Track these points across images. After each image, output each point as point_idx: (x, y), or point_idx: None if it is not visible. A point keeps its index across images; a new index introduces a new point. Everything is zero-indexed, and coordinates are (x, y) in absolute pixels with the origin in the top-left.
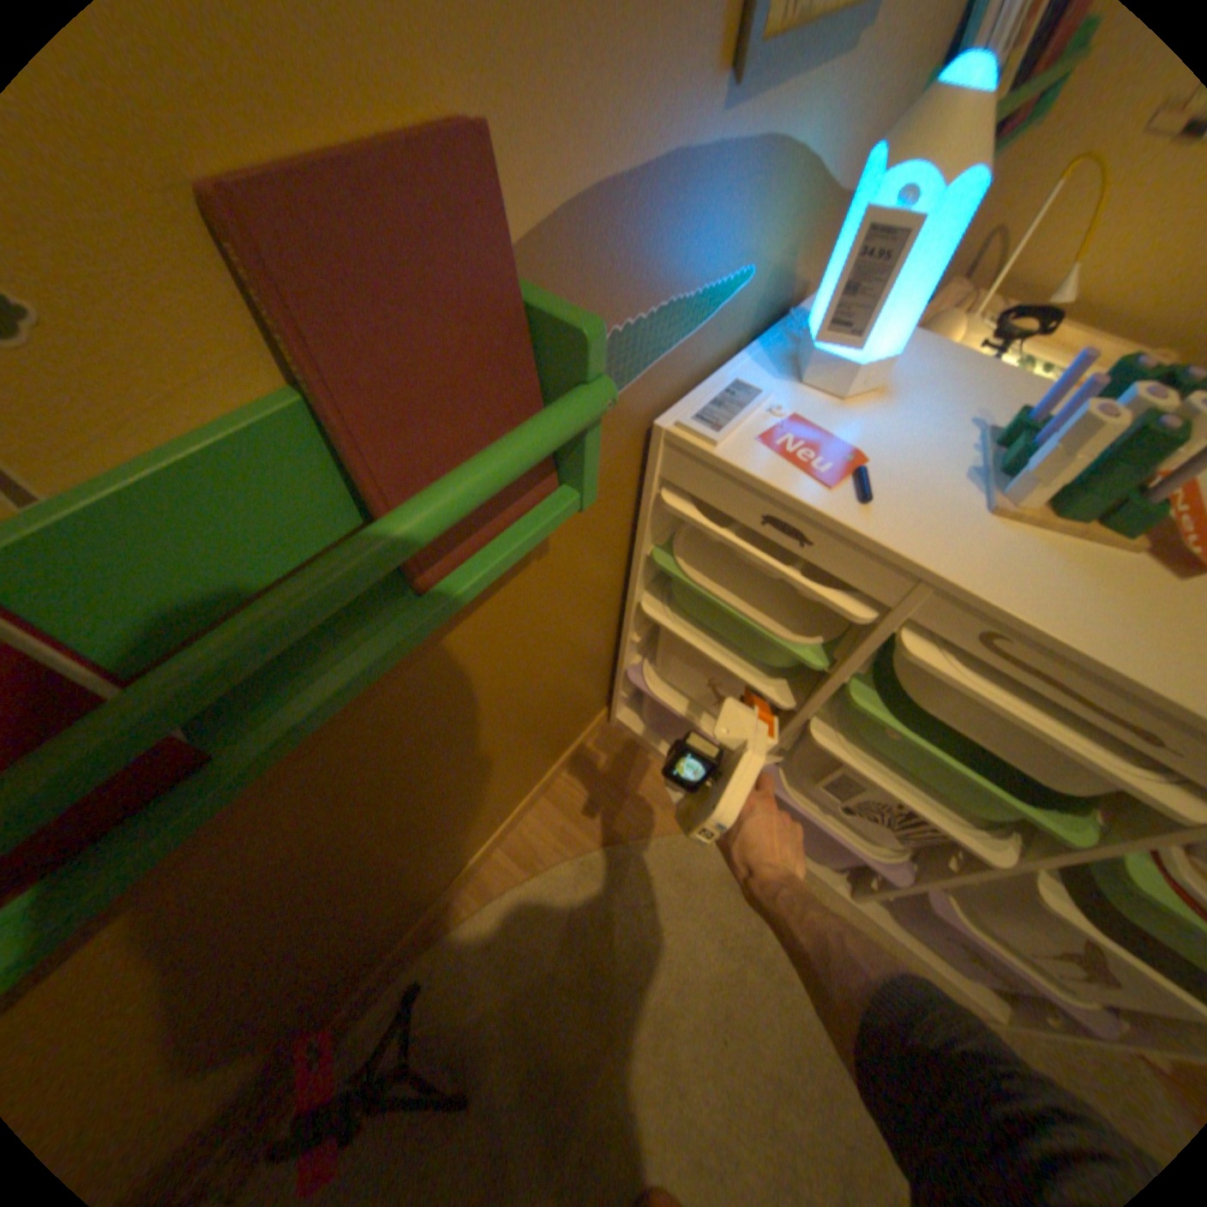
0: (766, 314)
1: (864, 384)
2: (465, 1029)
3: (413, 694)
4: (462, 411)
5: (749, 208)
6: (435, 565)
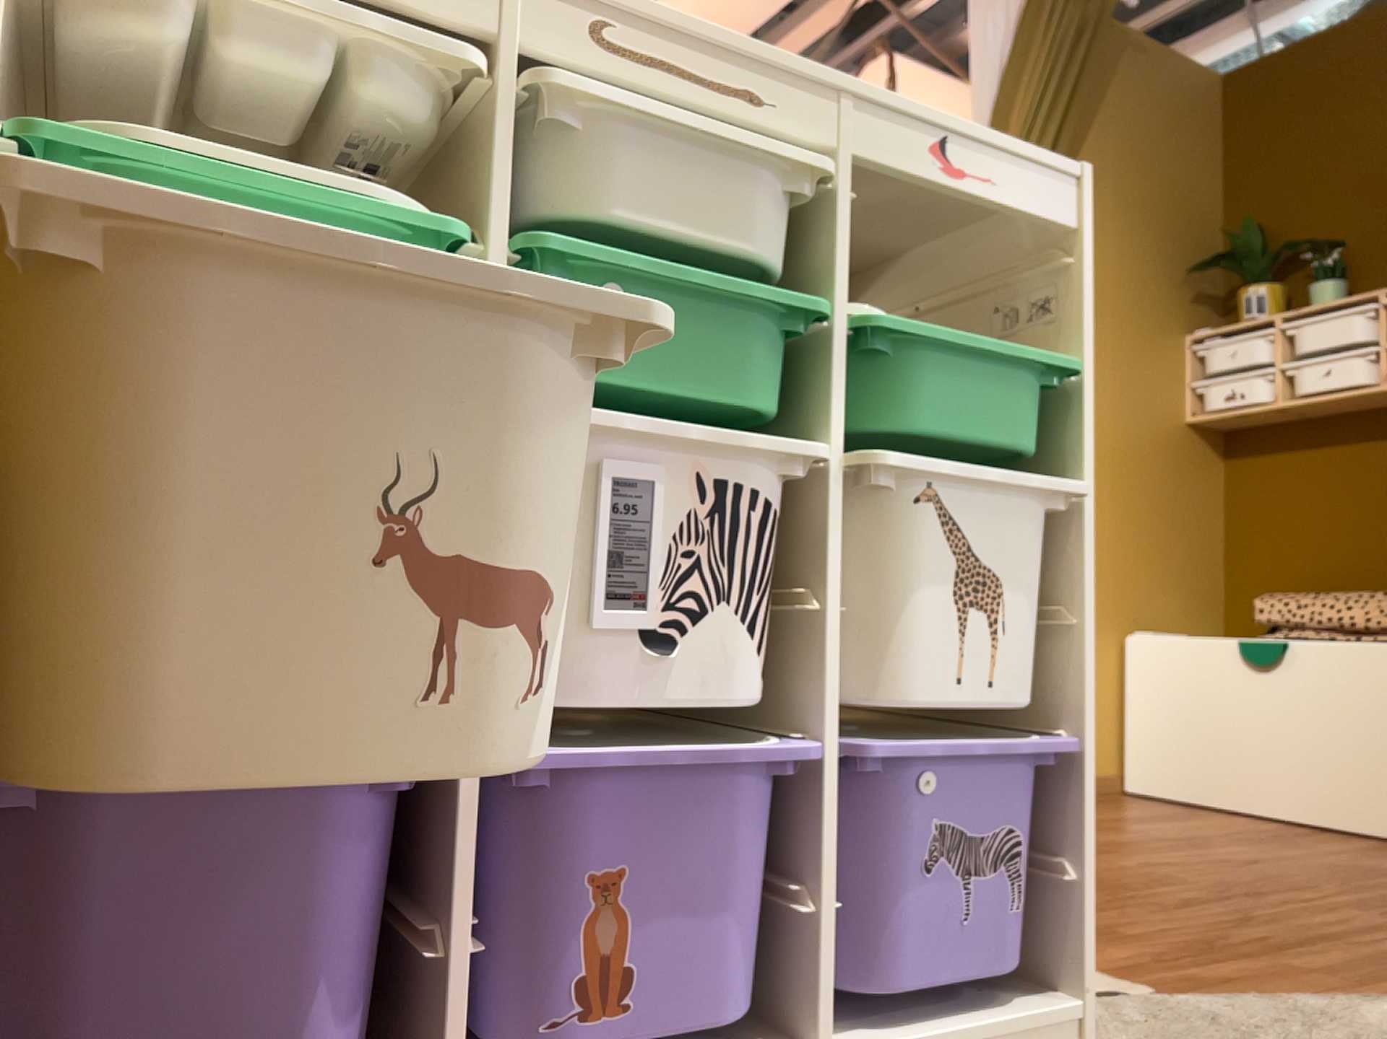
0: None
1: None
2: None
3: None
4: None
5: None
6: None
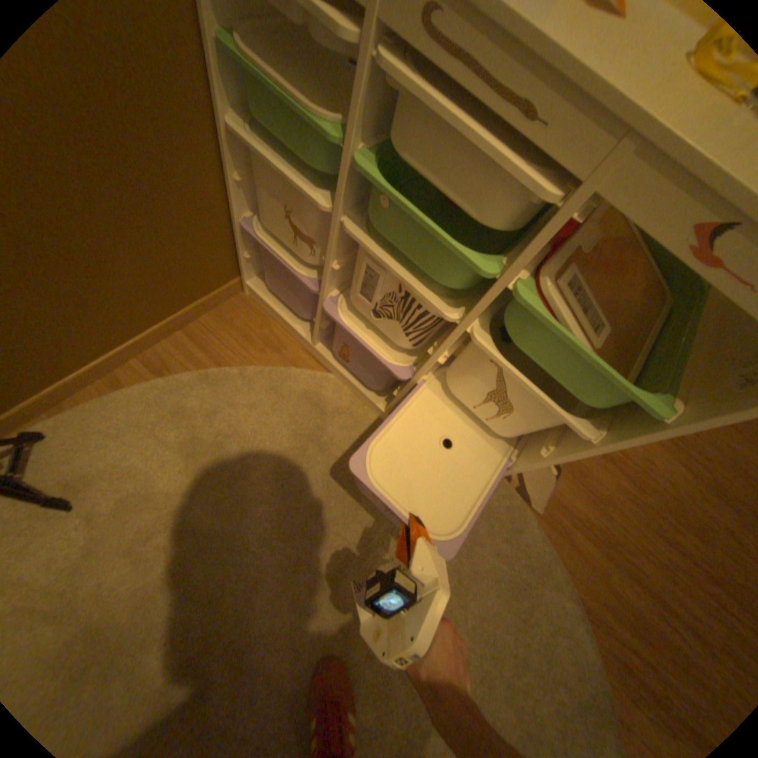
0: None
1: None
2: (79, 465)
3: None
4: None
5: None
6: None
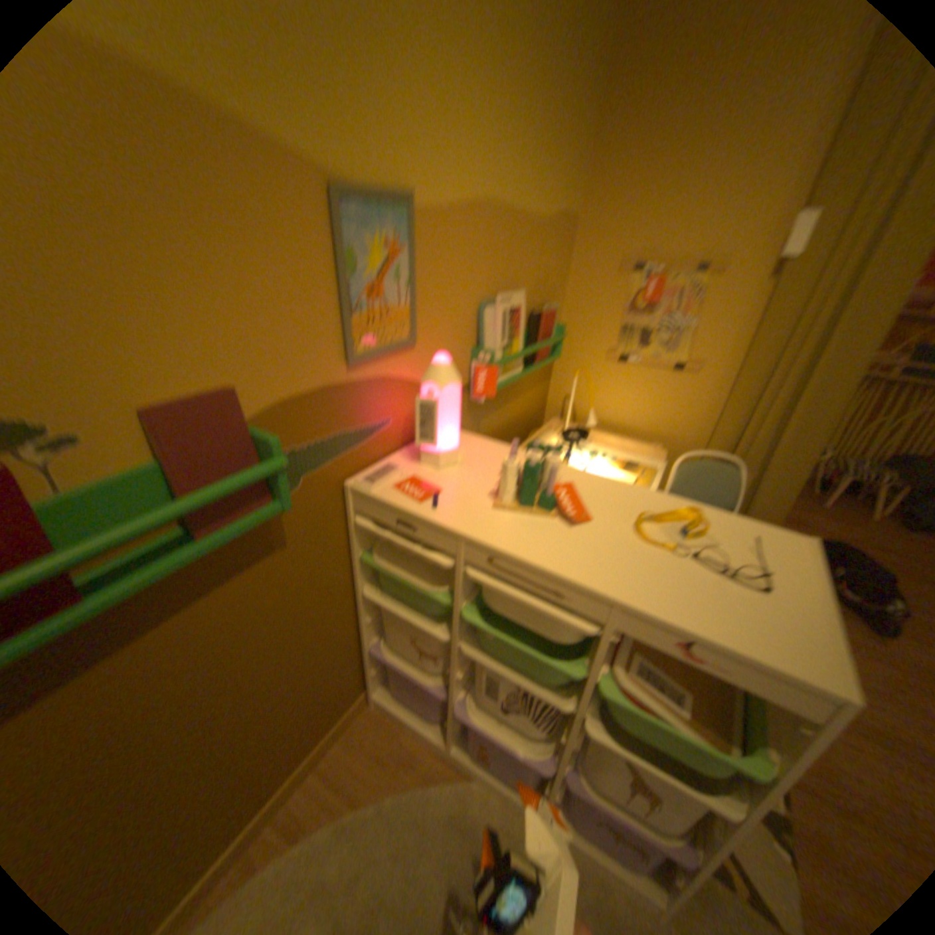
0: (410, 436)
1: (447, 460)
2: None
3: (197, 621)
4: (221, 467)
5: (376, 398)
6: (206, 528)
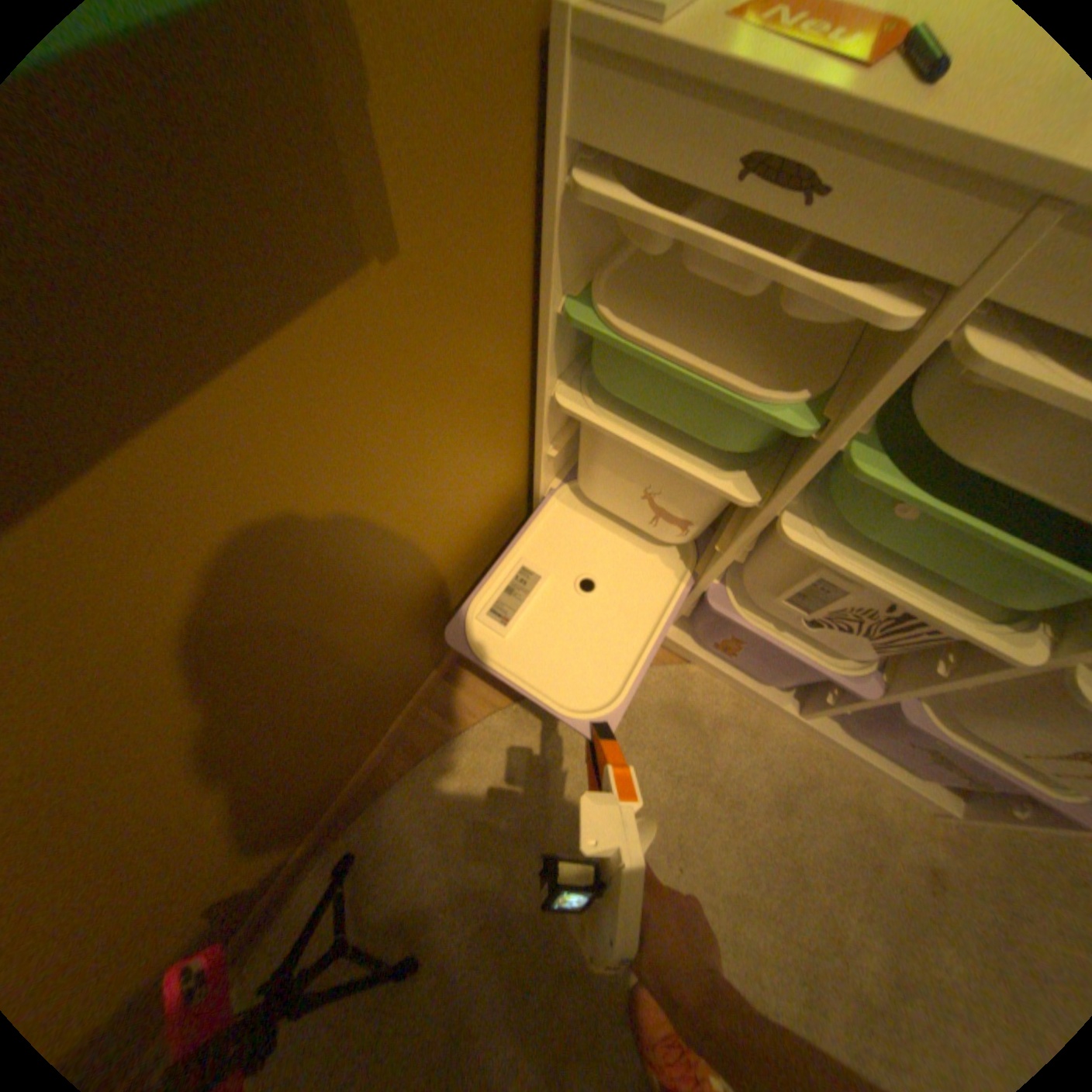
0: None
1: None
2: (406, 892)
3: (180, 487)
4: None
5: None
6: None
